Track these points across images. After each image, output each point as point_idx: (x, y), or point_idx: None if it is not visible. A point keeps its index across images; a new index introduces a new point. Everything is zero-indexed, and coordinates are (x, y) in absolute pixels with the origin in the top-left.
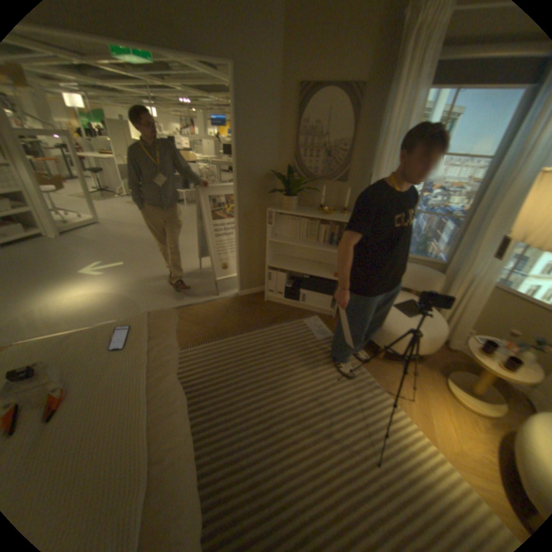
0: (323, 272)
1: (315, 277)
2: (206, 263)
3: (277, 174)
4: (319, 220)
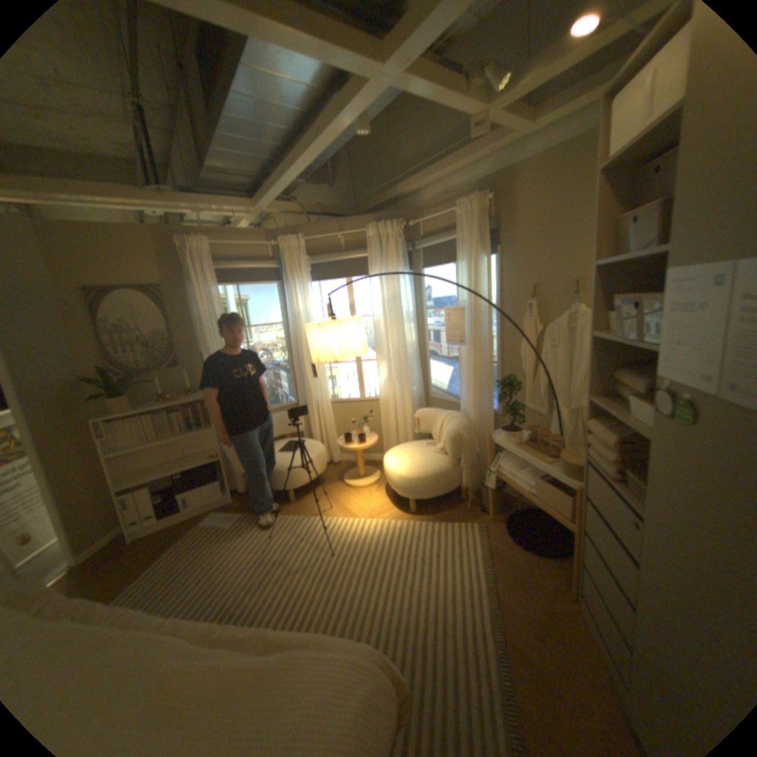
0: (195, 462)
1: (188, 472)
2: None
3: (83, 381)
4: (164, 411)
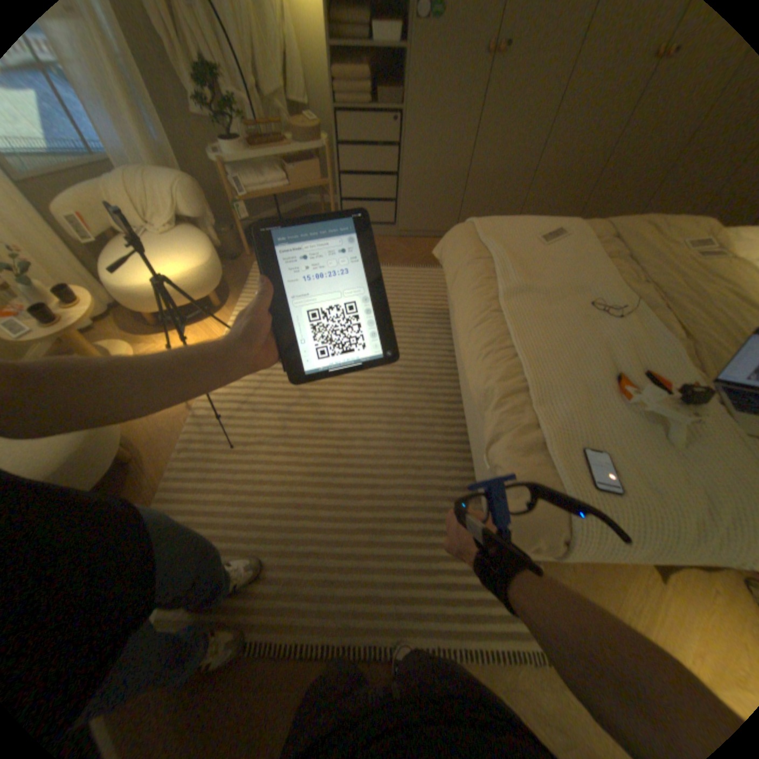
0: None
1: None
2: None
3: None
4: None
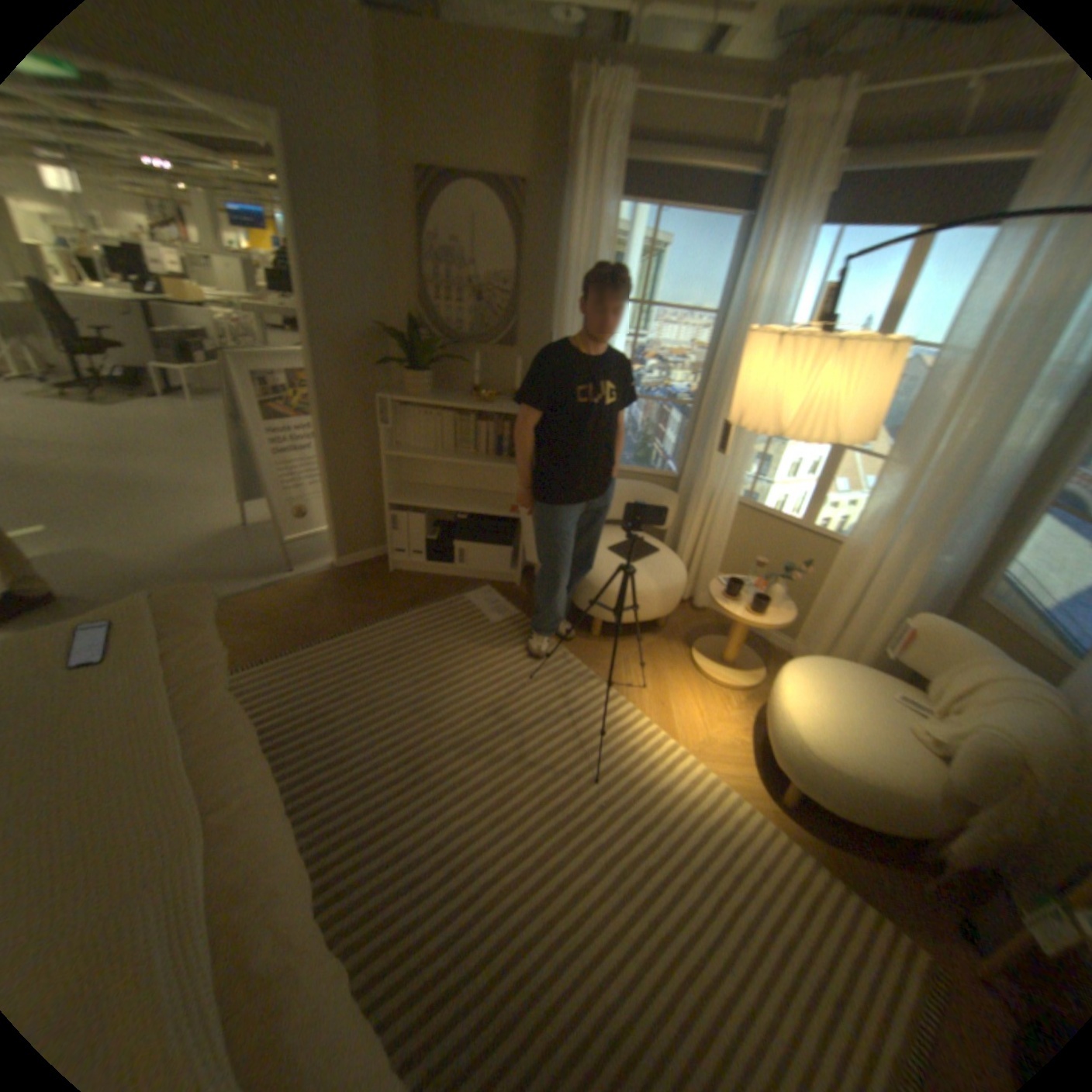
0: (491, 508)
1: (479, 517)
2: (257, 516)
3: (388, 332)
4: (475, 415)
